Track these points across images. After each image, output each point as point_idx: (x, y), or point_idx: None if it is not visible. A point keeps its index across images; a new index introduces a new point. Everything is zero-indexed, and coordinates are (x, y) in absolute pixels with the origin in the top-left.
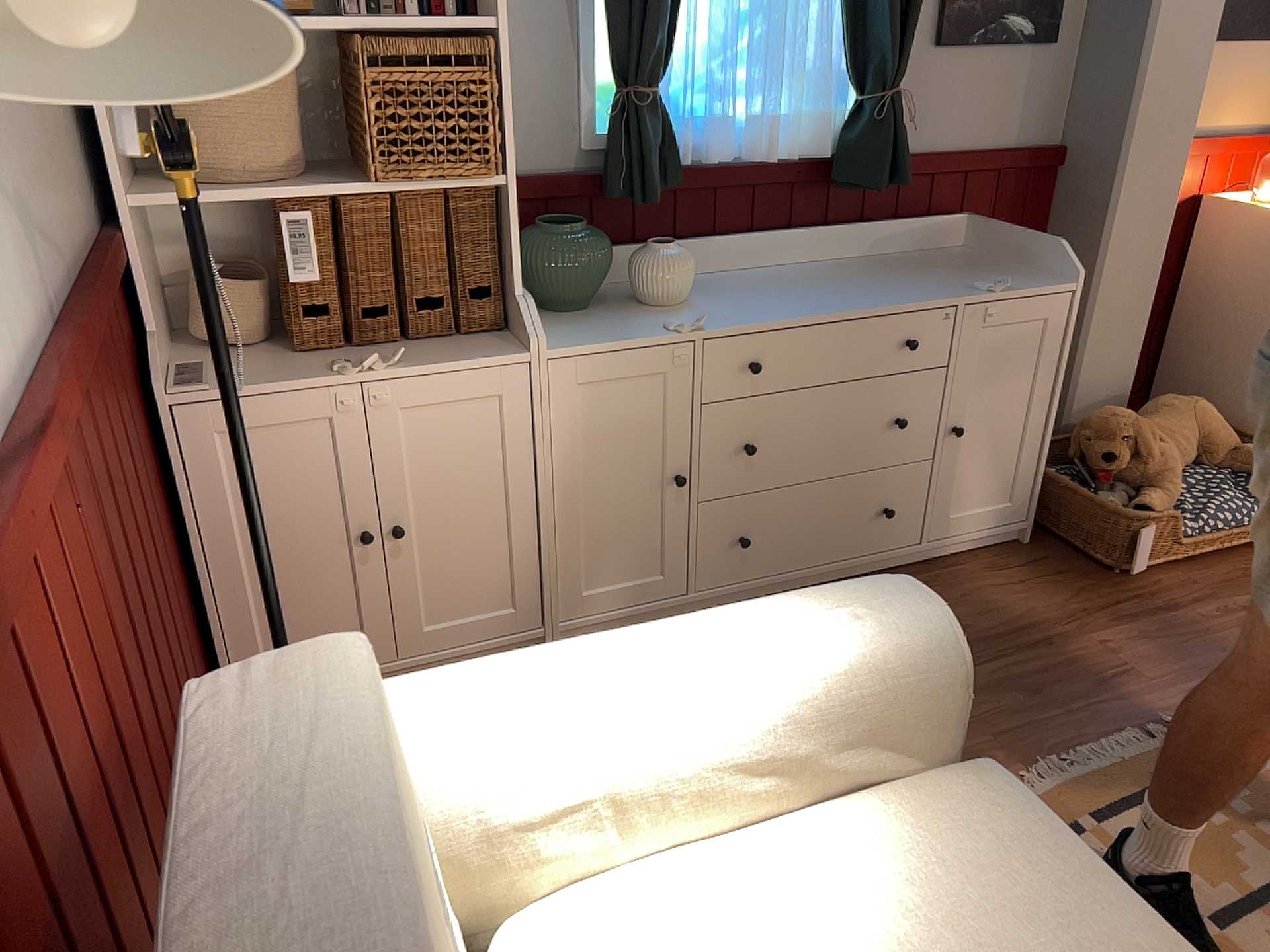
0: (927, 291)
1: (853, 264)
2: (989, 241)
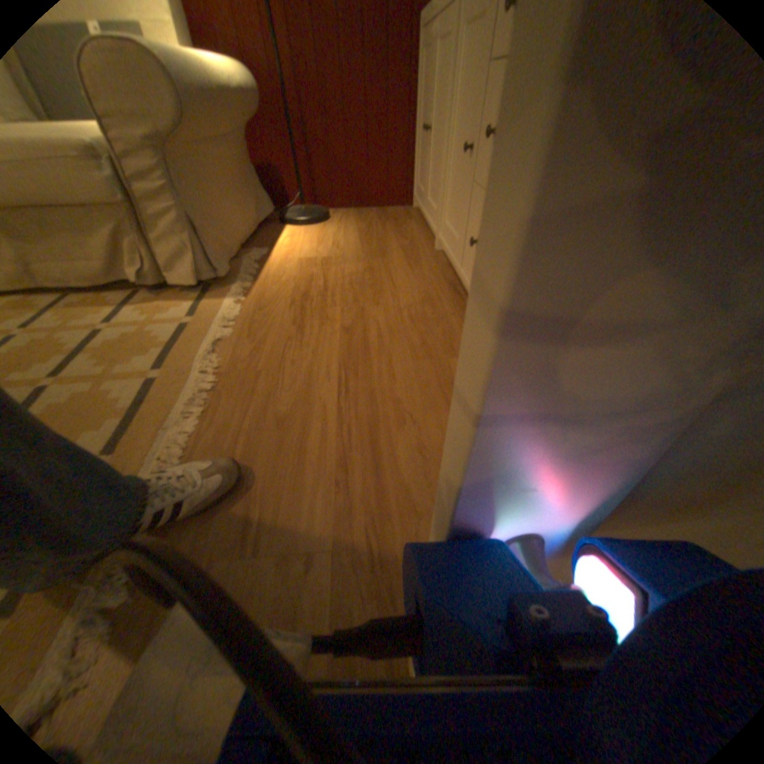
0: None
1: None
2: None
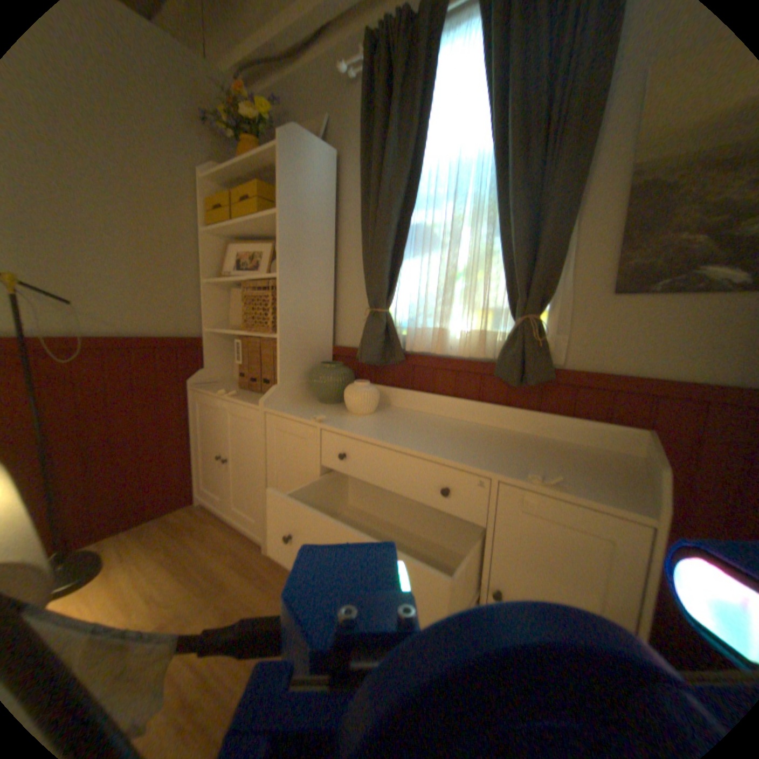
0: (491, 461)
1: (512, 435)
2: (656, 459)
